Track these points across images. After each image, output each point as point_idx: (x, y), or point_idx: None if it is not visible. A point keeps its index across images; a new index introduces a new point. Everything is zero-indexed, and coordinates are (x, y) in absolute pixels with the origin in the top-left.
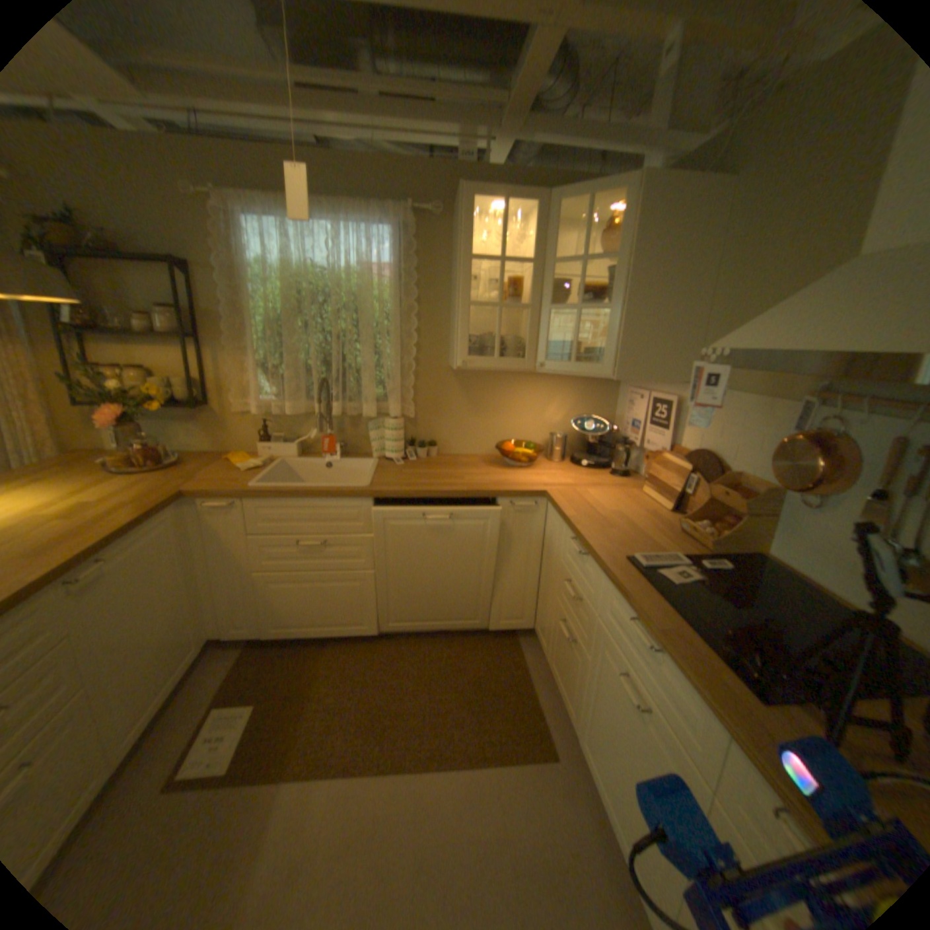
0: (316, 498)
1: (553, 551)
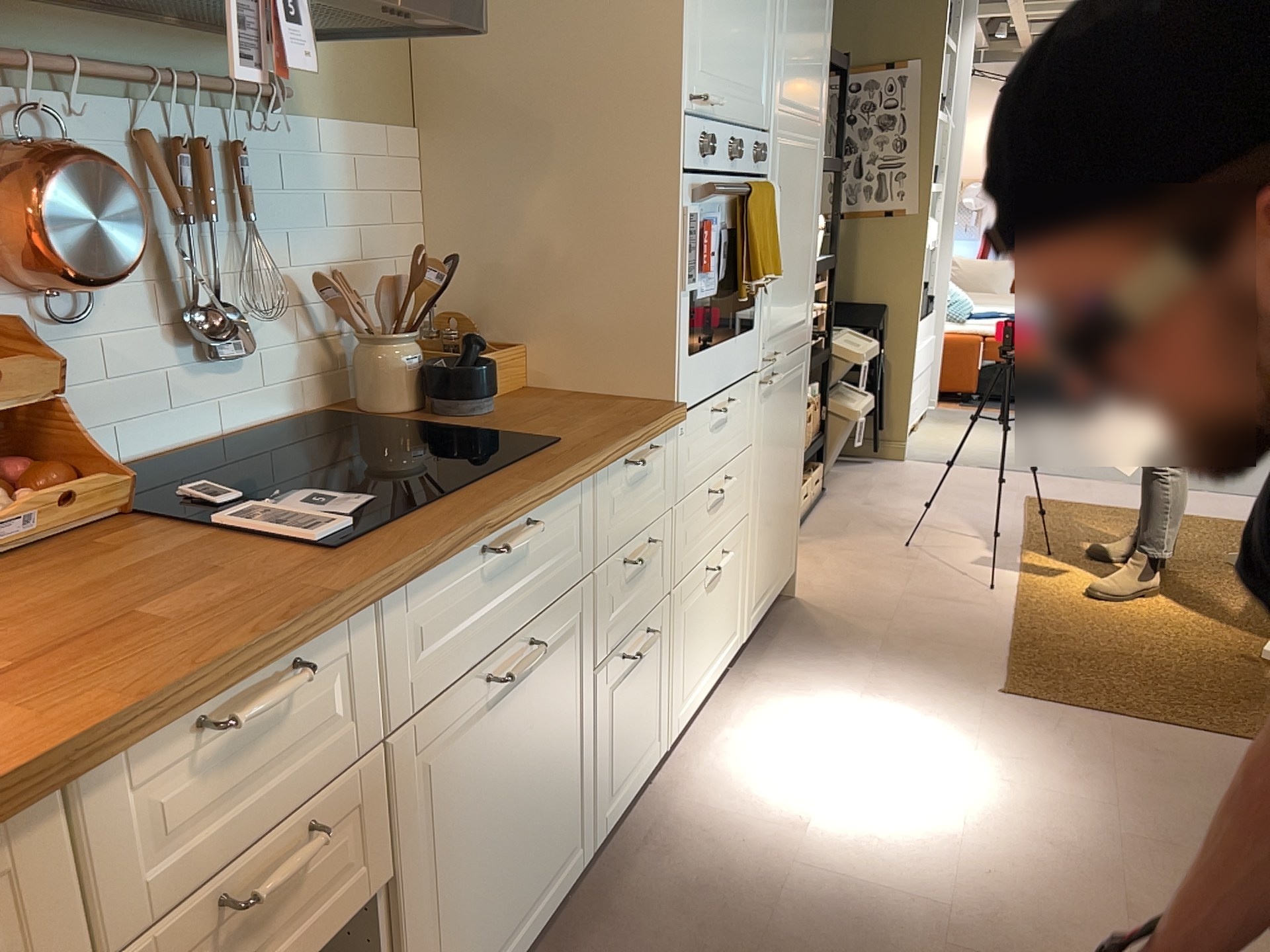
0: None
1: None
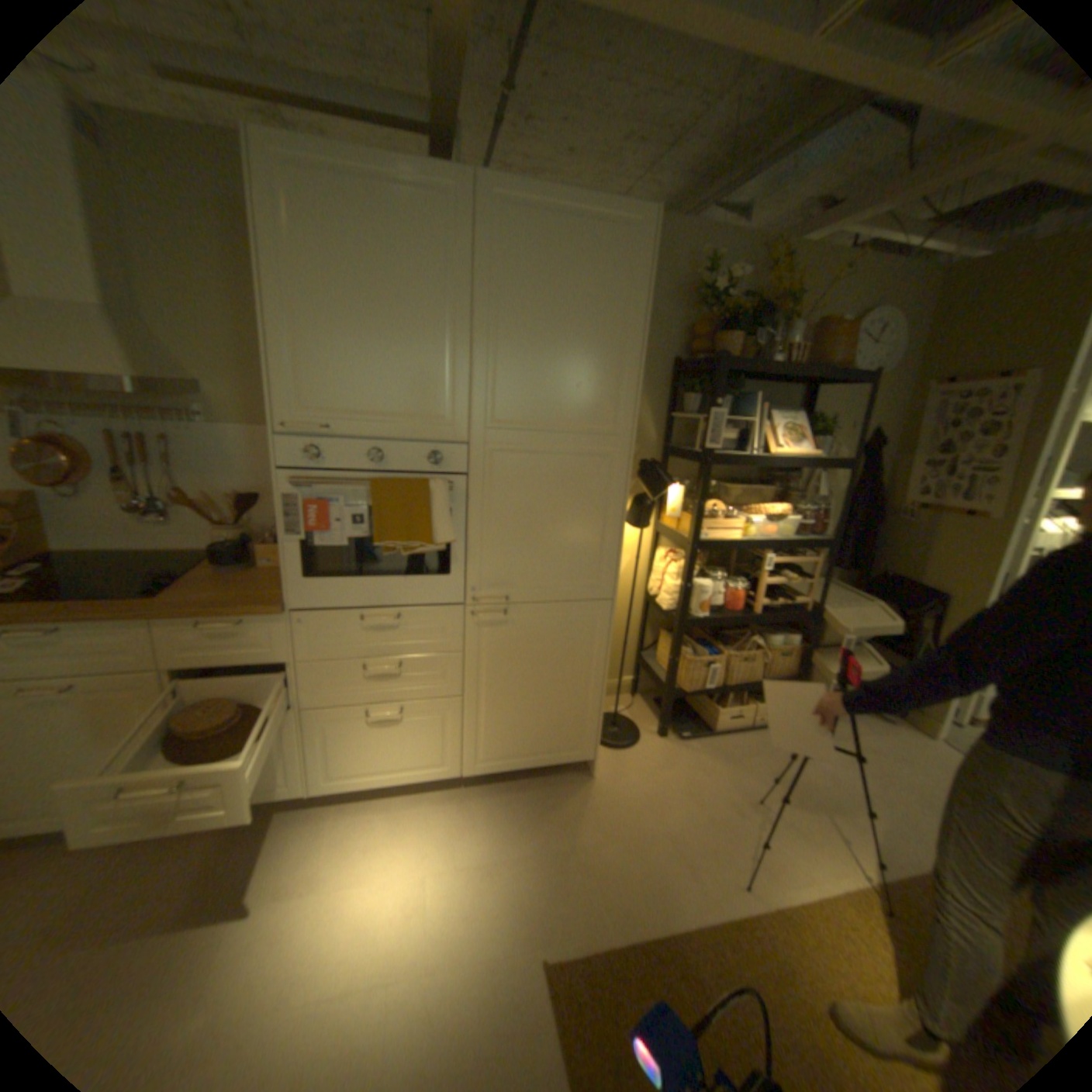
0: None
1: None
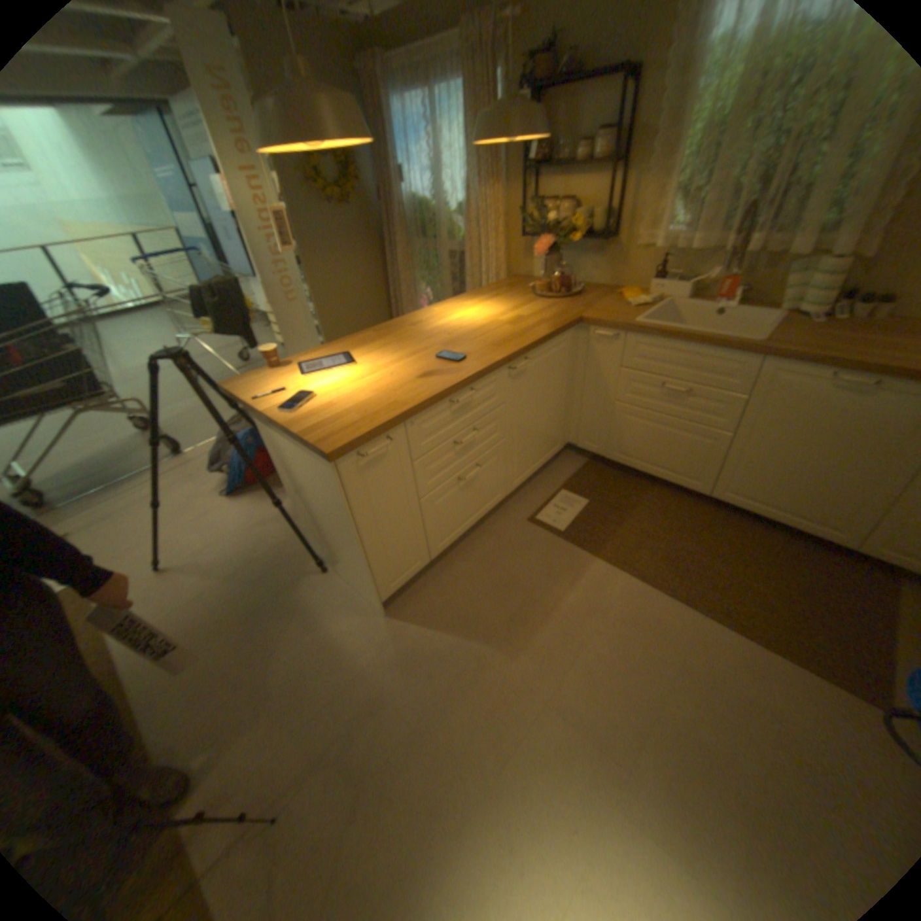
0: (697, 343)
1: None
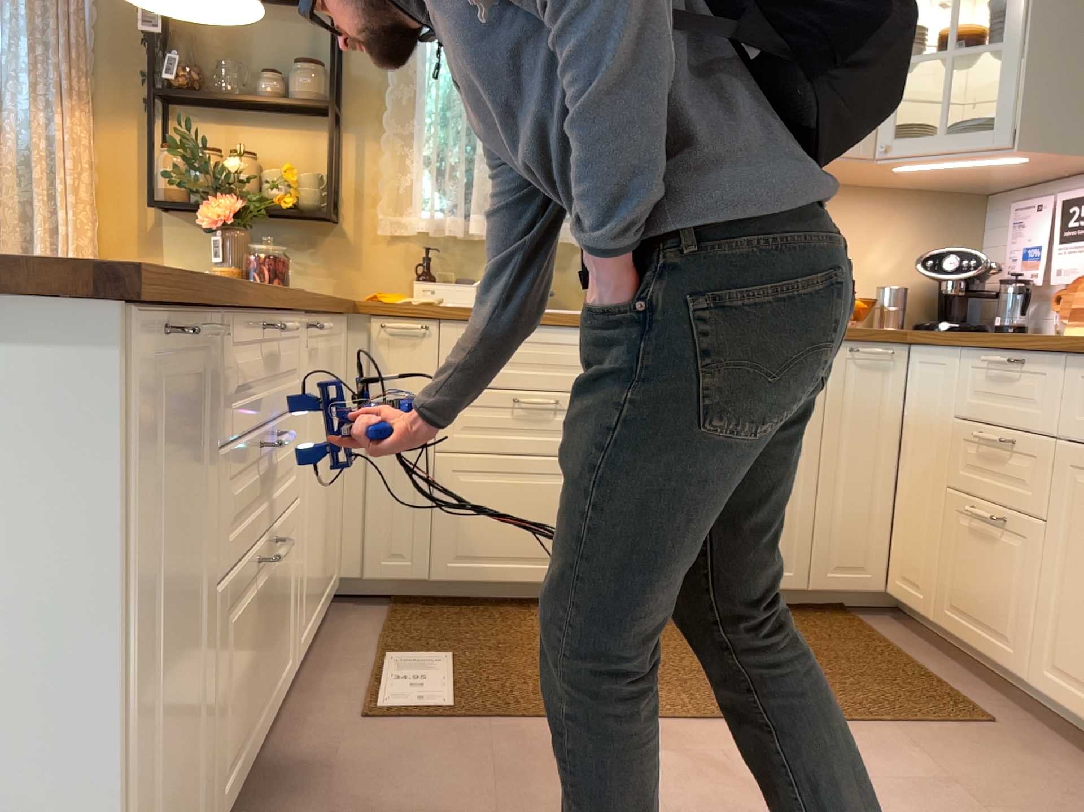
0: (553, 323)
1: (931, 419)
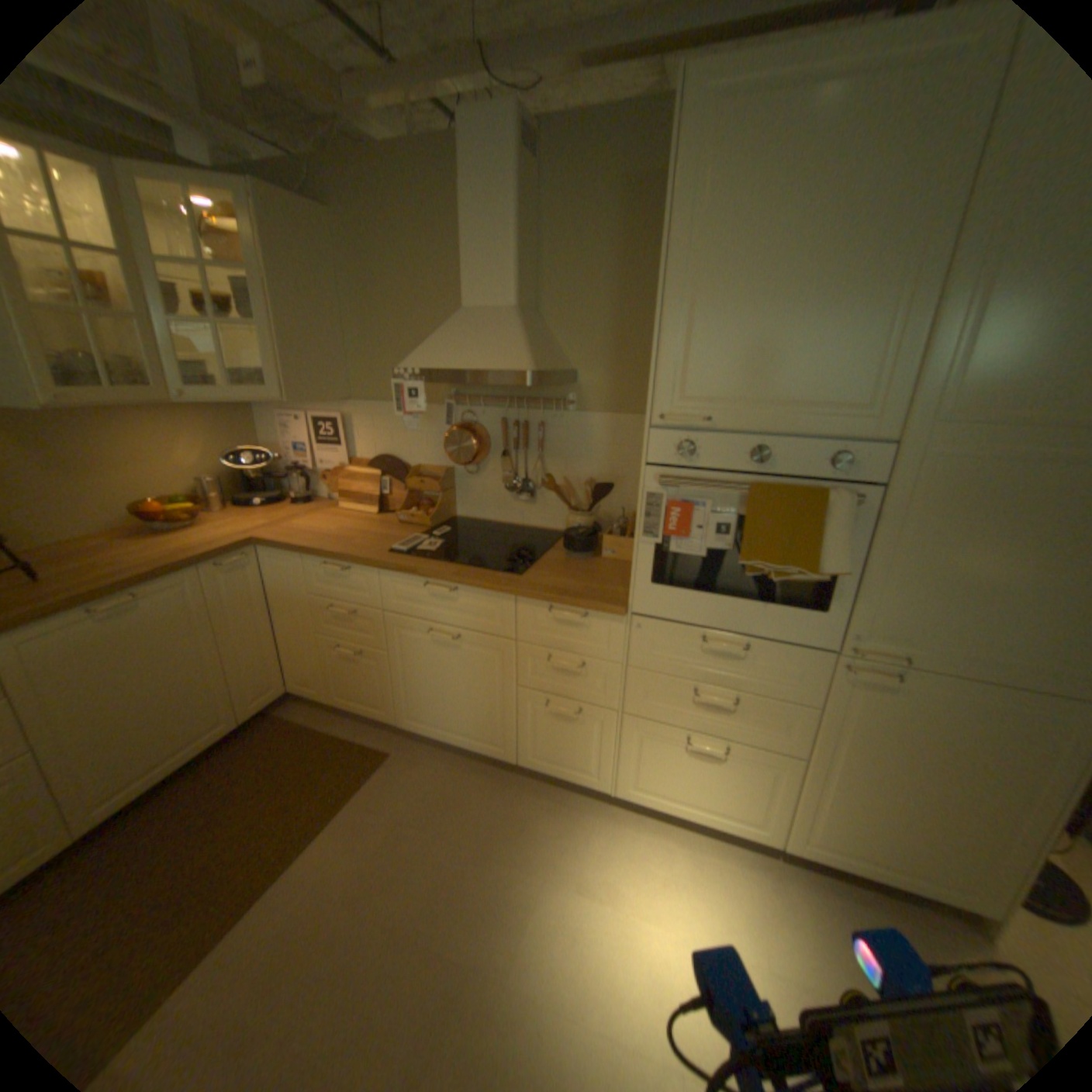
0: None
1: (288, 594)
